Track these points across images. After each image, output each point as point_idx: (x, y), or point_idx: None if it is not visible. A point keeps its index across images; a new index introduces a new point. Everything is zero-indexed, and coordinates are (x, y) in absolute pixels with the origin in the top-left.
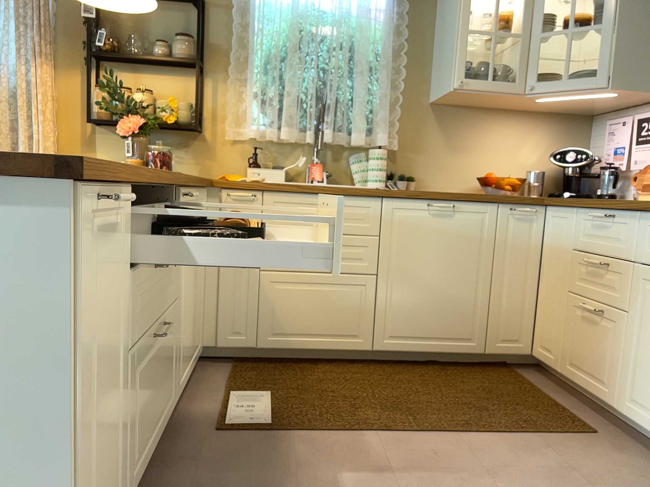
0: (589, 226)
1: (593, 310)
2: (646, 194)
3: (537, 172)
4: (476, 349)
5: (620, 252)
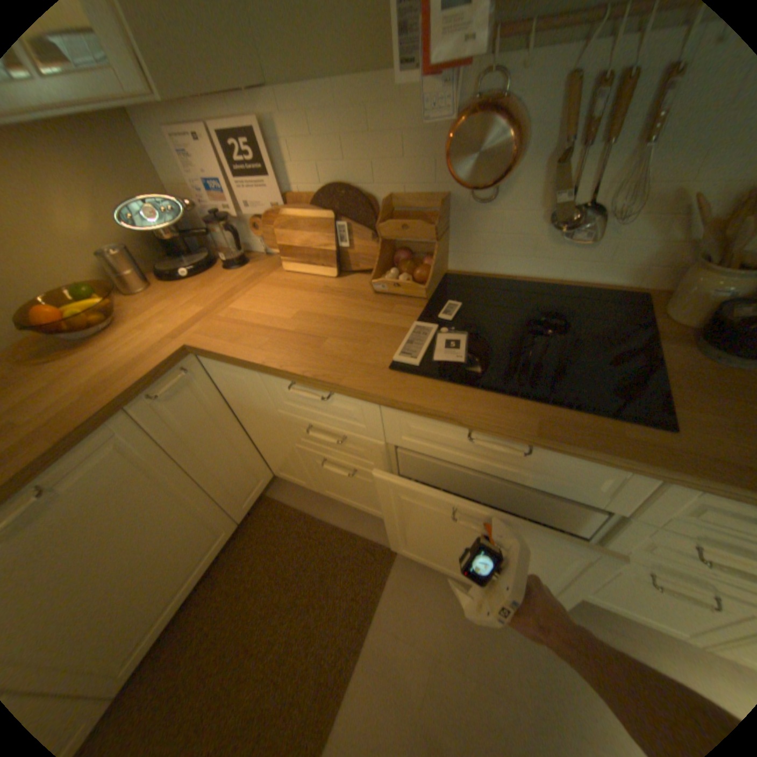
0: (289, 391)
1: (345, 474)
2: (288, 260)
3: (108, 241)
4: (227, 535)
5: (357, 428)
